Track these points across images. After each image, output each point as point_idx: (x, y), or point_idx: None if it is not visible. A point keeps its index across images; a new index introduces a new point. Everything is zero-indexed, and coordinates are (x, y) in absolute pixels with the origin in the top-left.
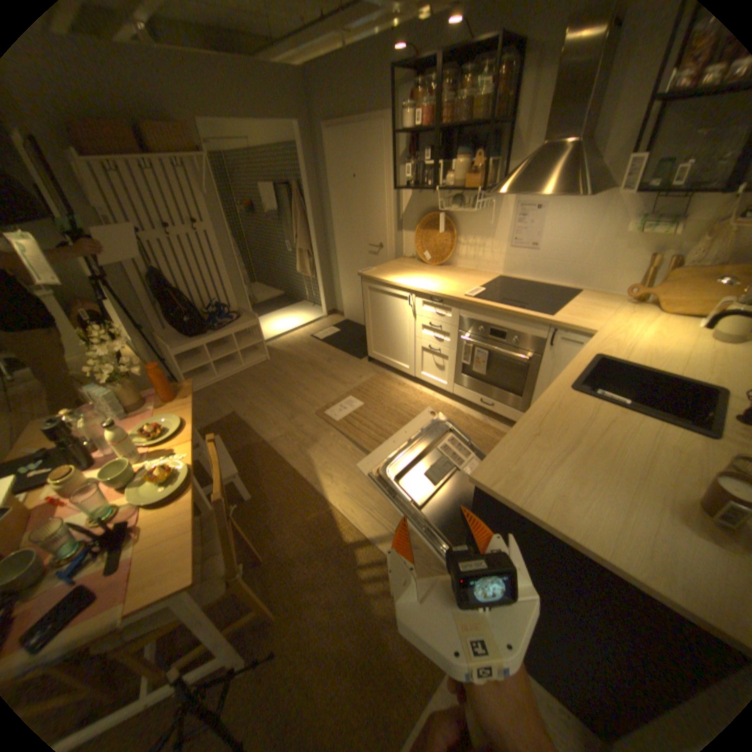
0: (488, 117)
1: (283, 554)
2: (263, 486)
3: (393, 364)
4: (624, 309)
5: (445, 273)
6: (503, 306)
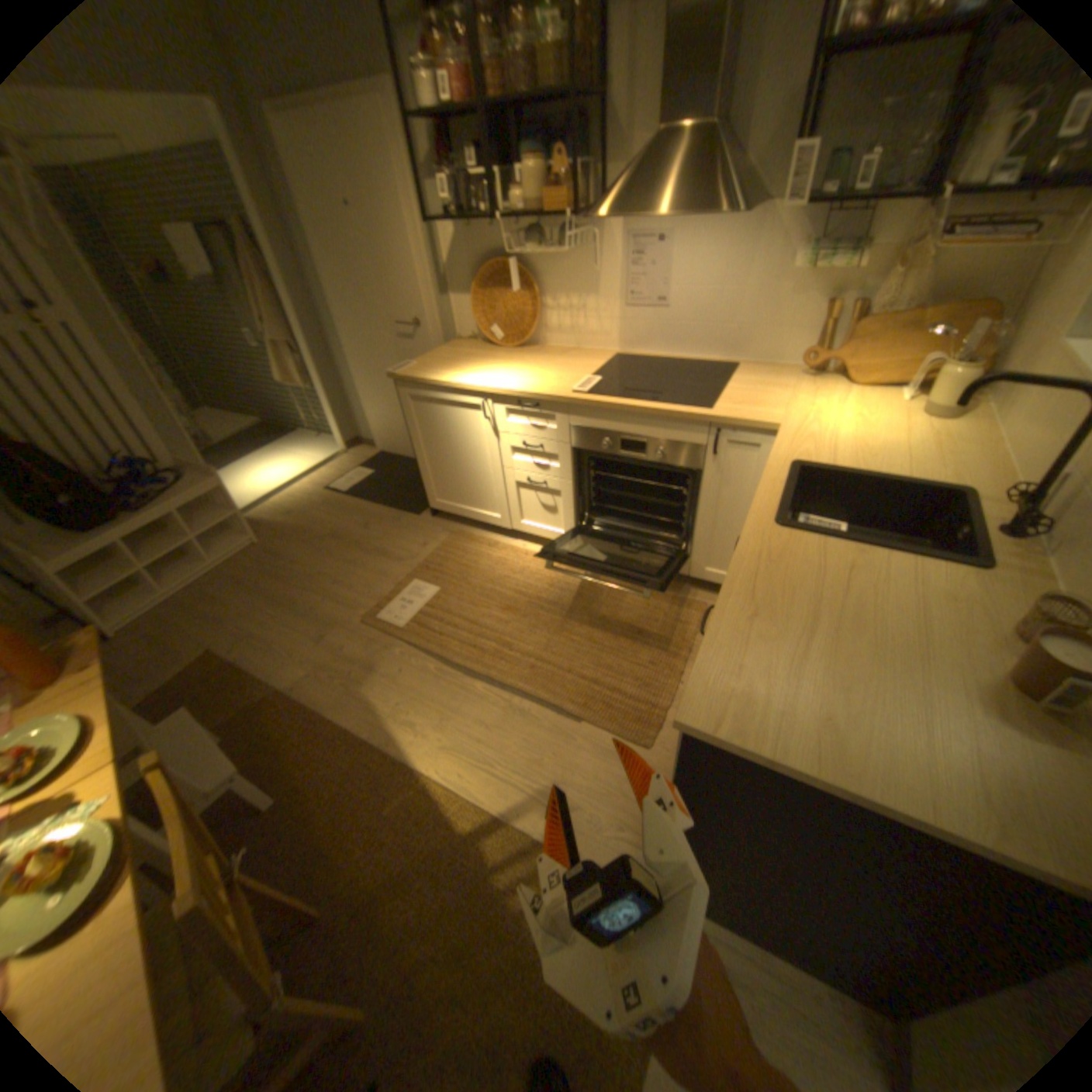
0: (564, 87)
1: (356, 888)
2: (295, 774)
3: (475, 514)
4: (803, 386)
5: (532, 358)
6: (636, 403)
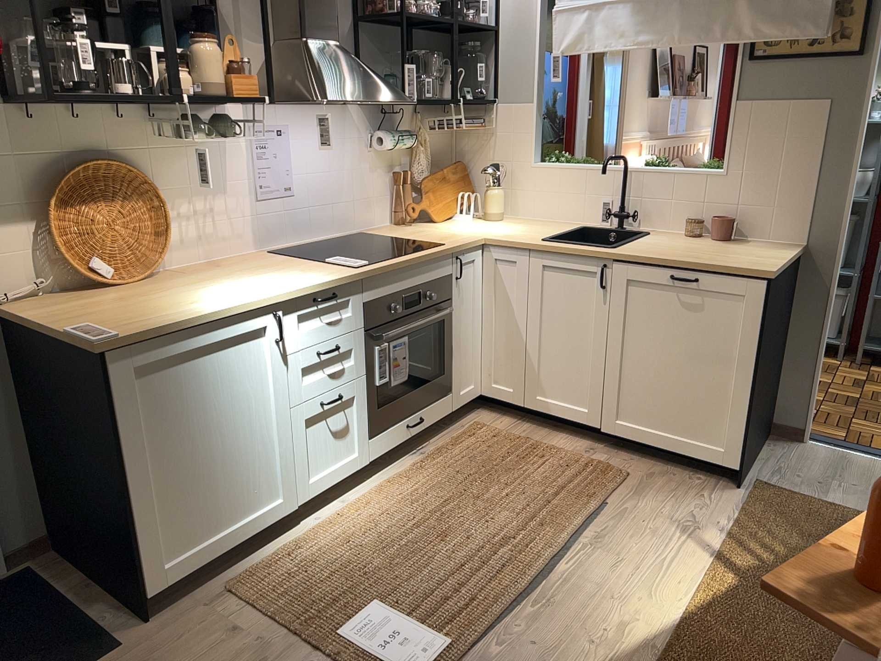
0: None
1: (823, 655)
2: None
3: (243, 530)
4: (423, 228)
5: (204, 276)
6: (407, 255)
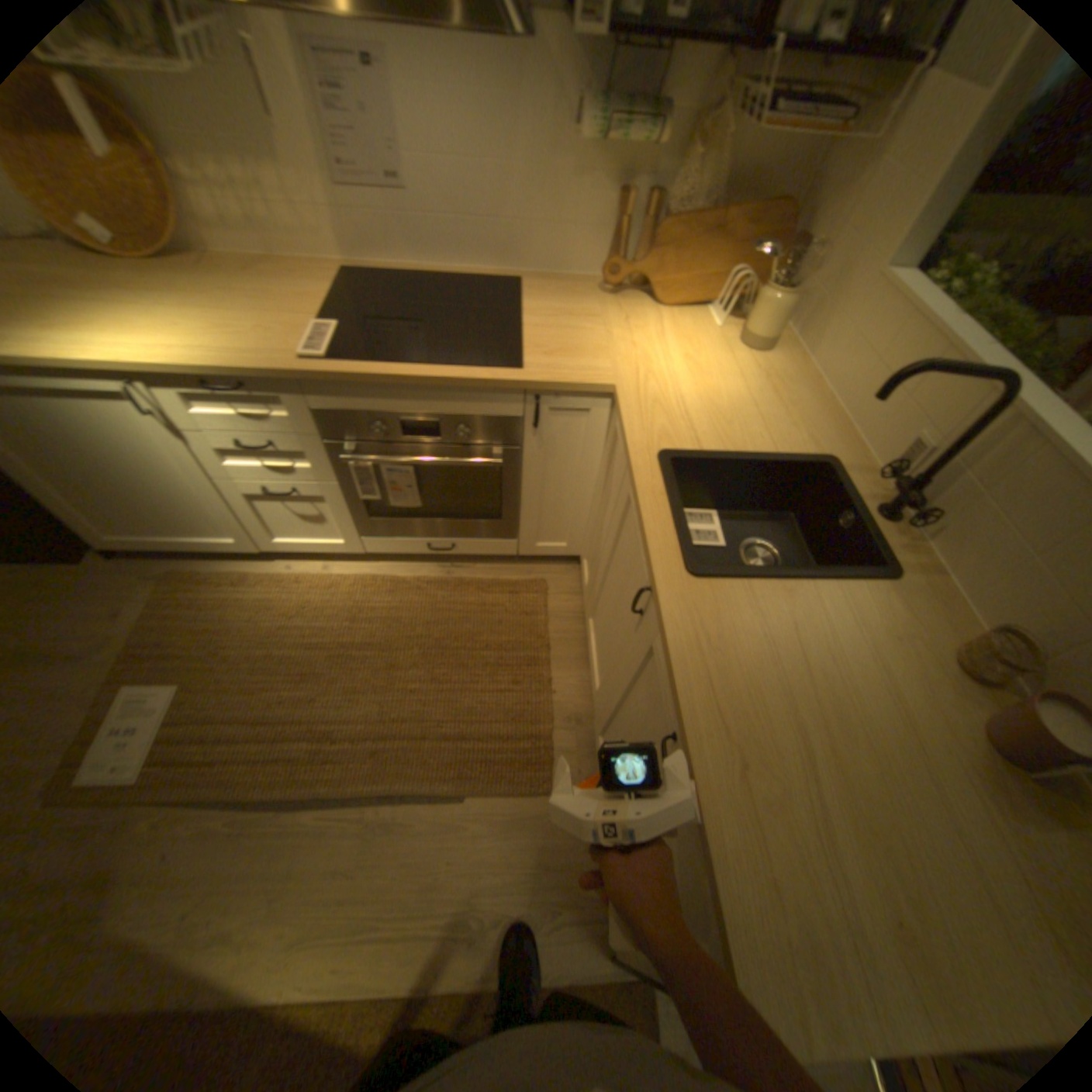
0: None
1: None
2: None
3: (183, 546)
4: (608, 311)
5: (187, 281)
6: (411, 368)
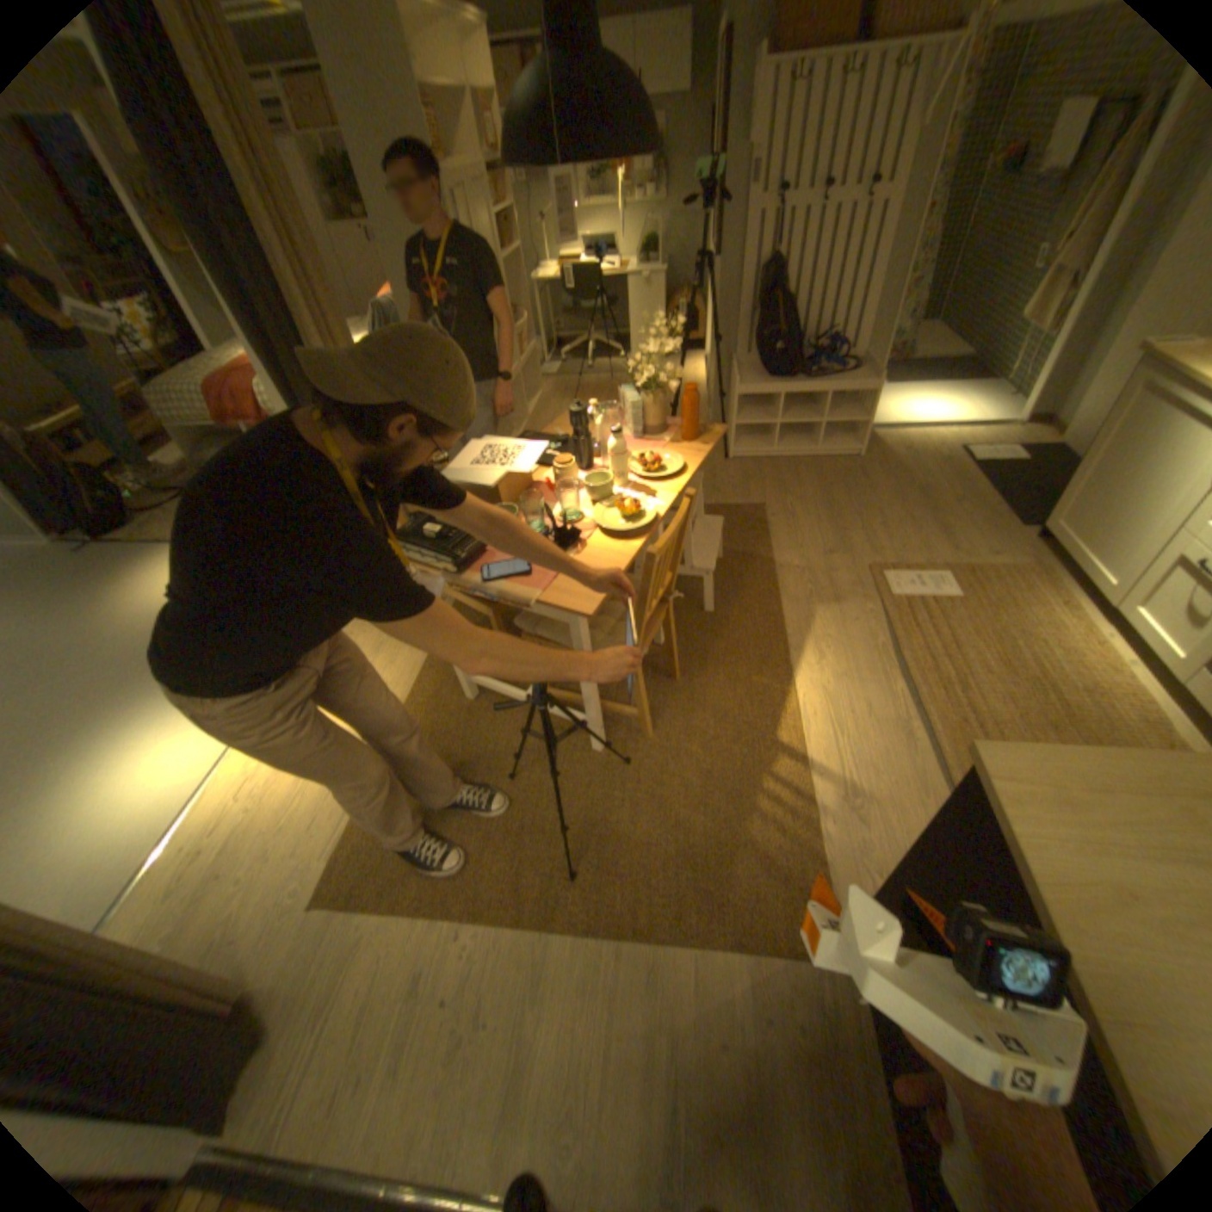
0: None
1: (702, 692)
2: (733, 610)
3: (1086, 562)
4: None
5: None
6: None
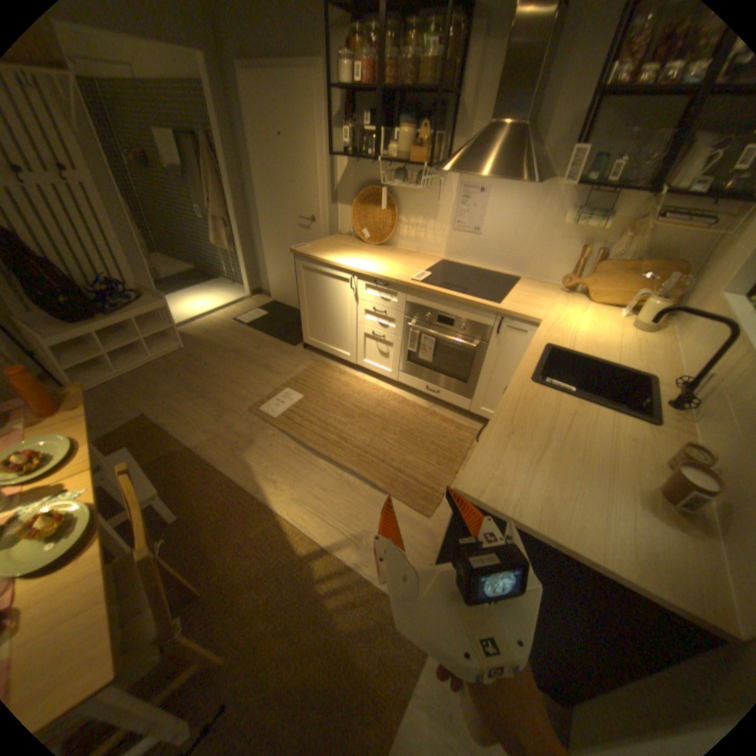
0: (433, 85)
1: (226, 581)
2: (192, 503)
3: (332, 351)
4: (559, 298)
5: (386, 254)
6: (451, 293)
